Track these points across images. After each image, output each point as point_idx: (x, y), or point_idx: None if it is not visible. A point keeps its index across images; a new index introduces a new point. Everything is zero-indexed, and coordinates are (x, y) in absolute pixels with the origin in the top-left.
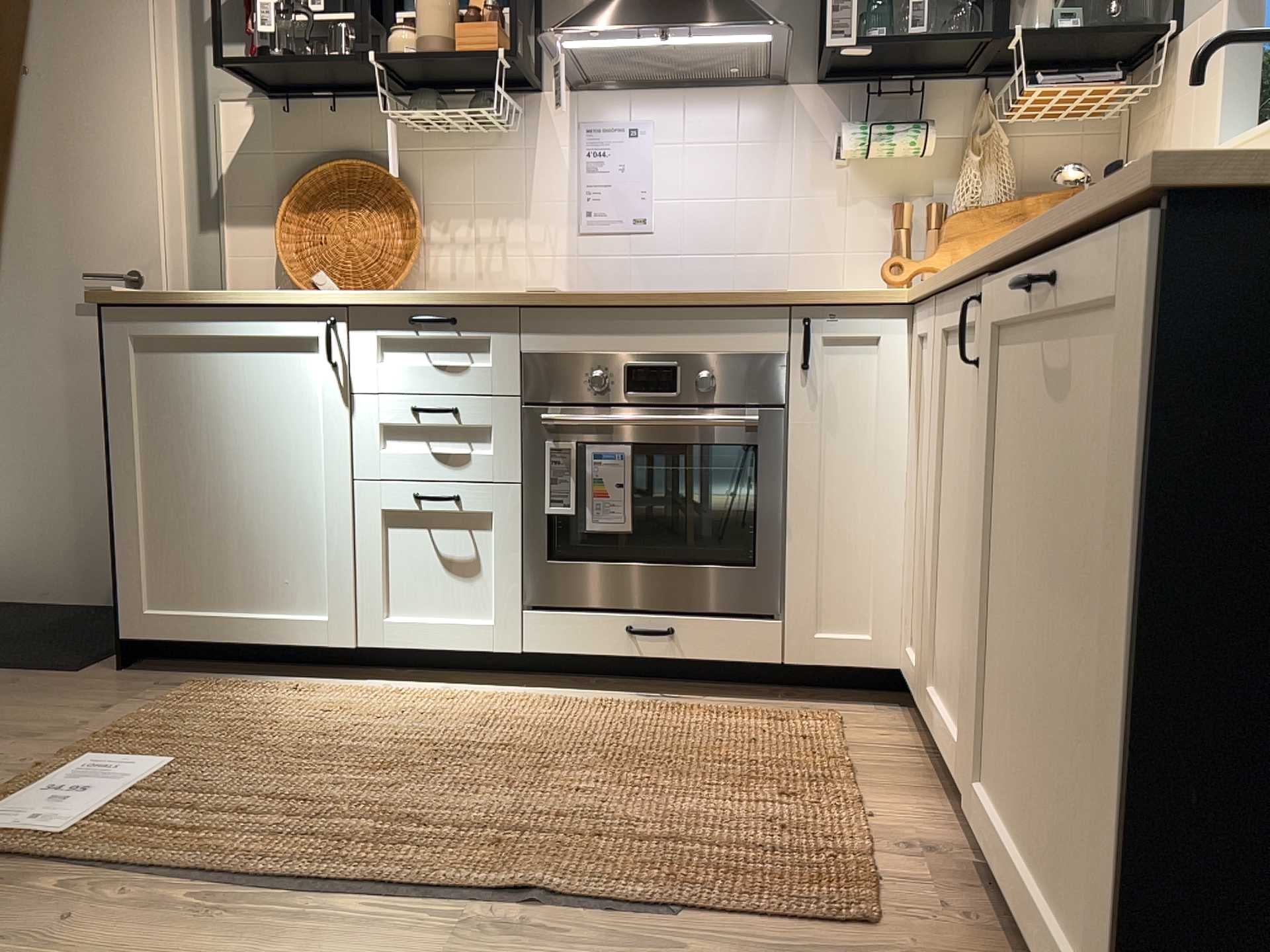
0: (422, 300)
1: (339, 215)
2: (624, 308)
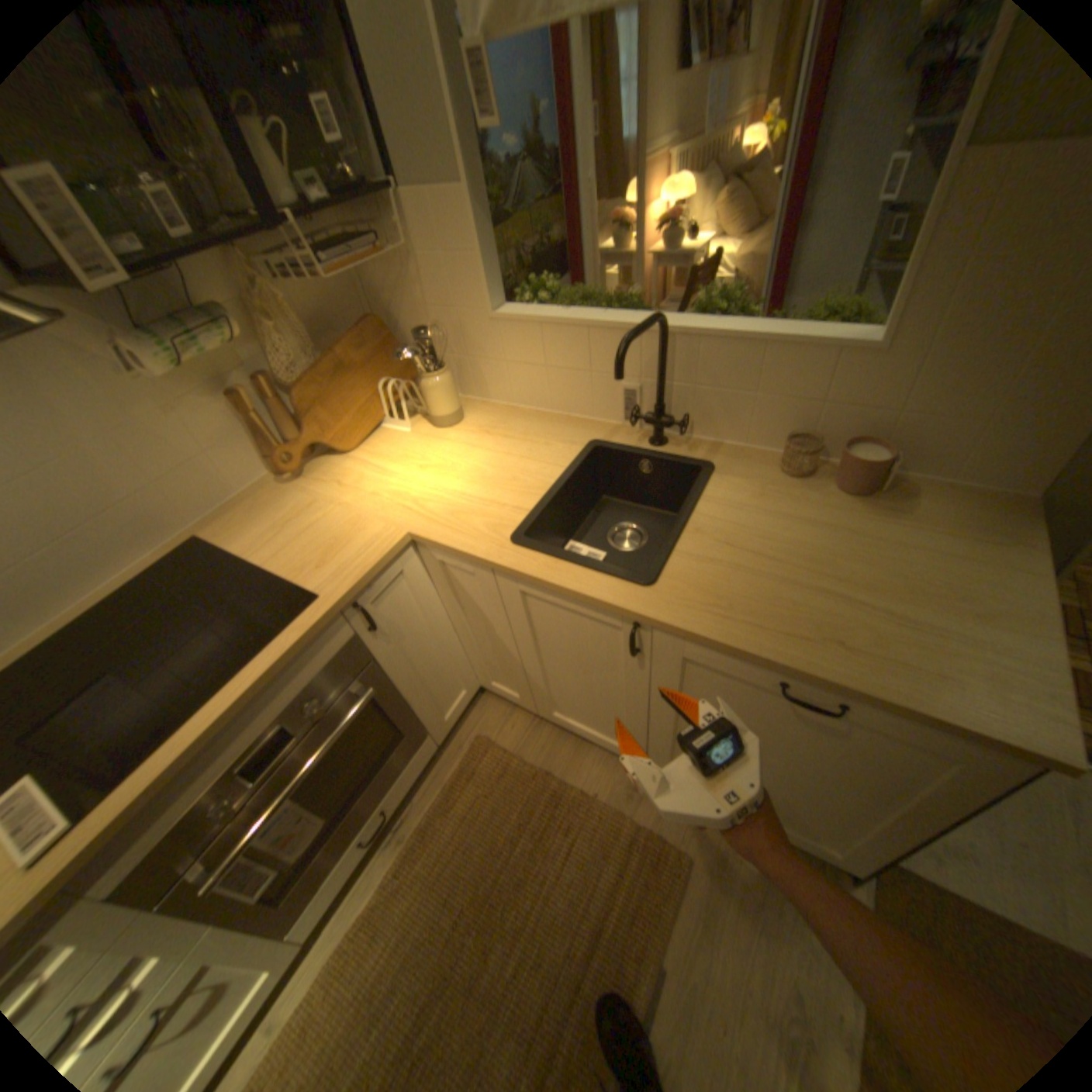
0: None
1: None
2: (194, 751)
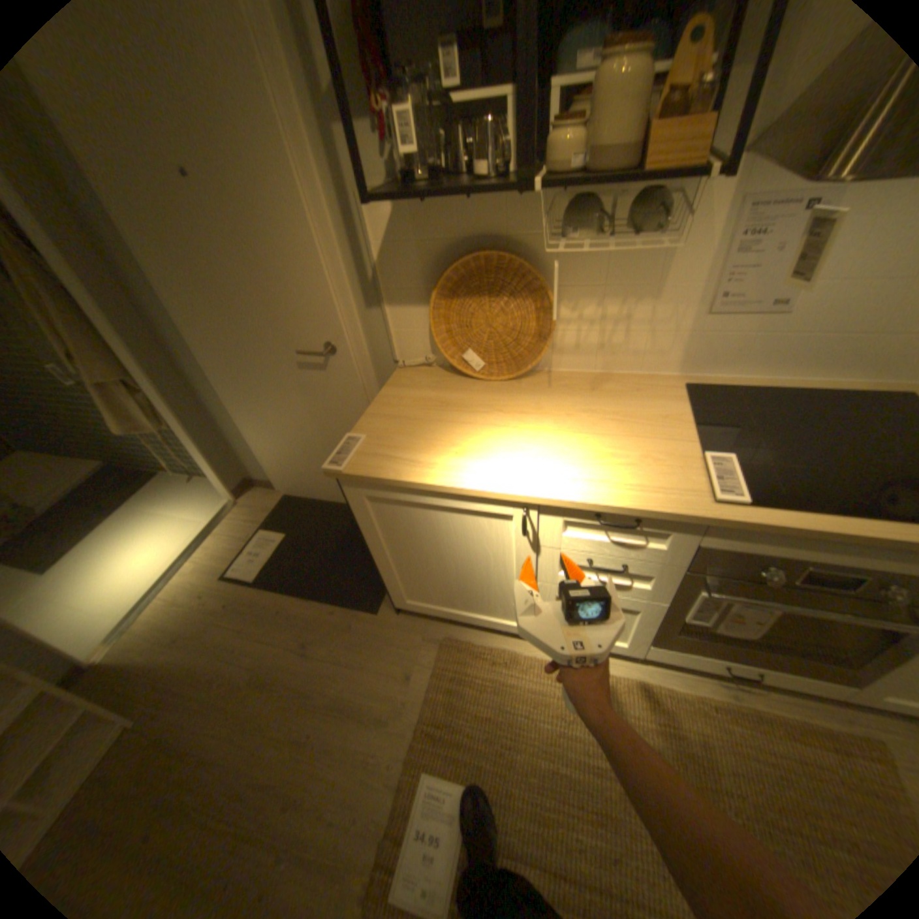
0: (614, 510)
1: (482, 300)
2: (834, 539)
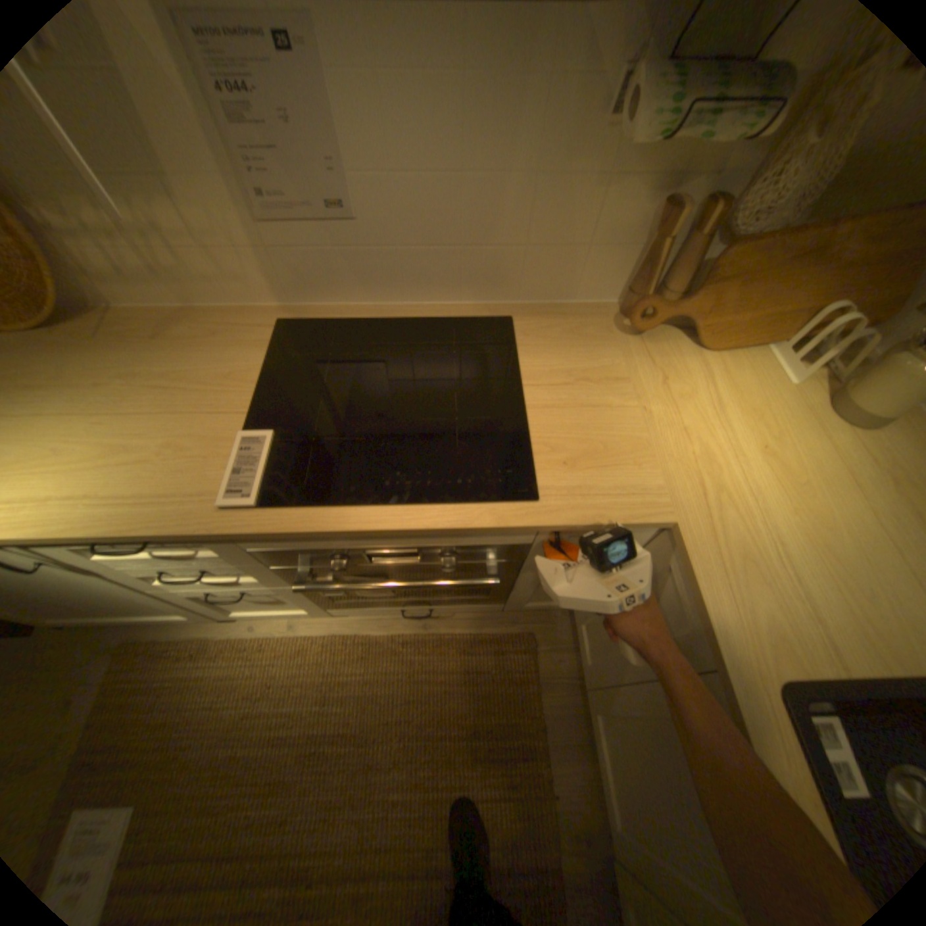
0: (88, 542)
1: None
2: (348, 534)
